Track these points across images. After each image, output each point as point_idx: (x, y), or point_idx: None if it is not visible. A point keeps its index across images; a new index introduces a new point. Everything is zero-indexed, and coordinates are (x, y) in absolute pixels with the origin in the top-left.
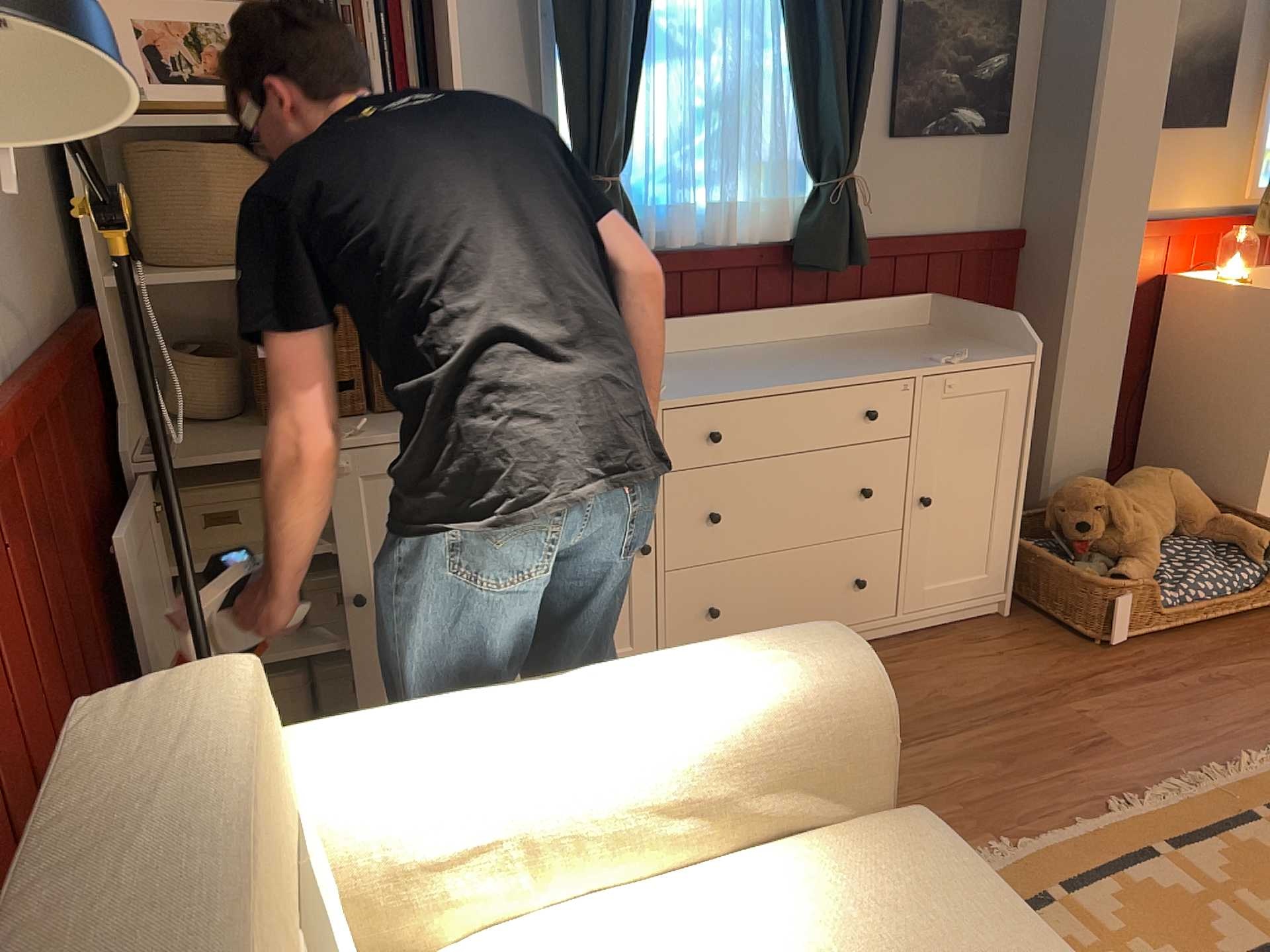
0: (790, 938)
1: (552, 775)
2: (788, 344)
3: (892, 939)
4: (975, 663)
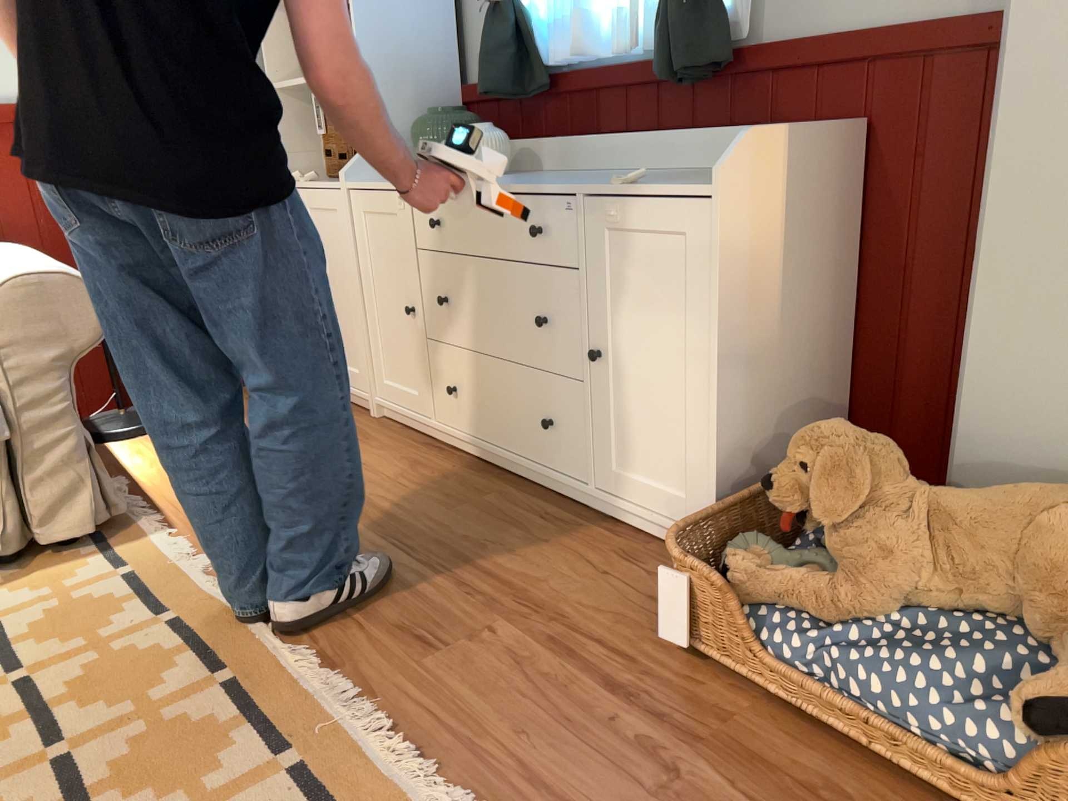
0: None
1: None
2: (647, 172)
3: None
4: (570, 560)
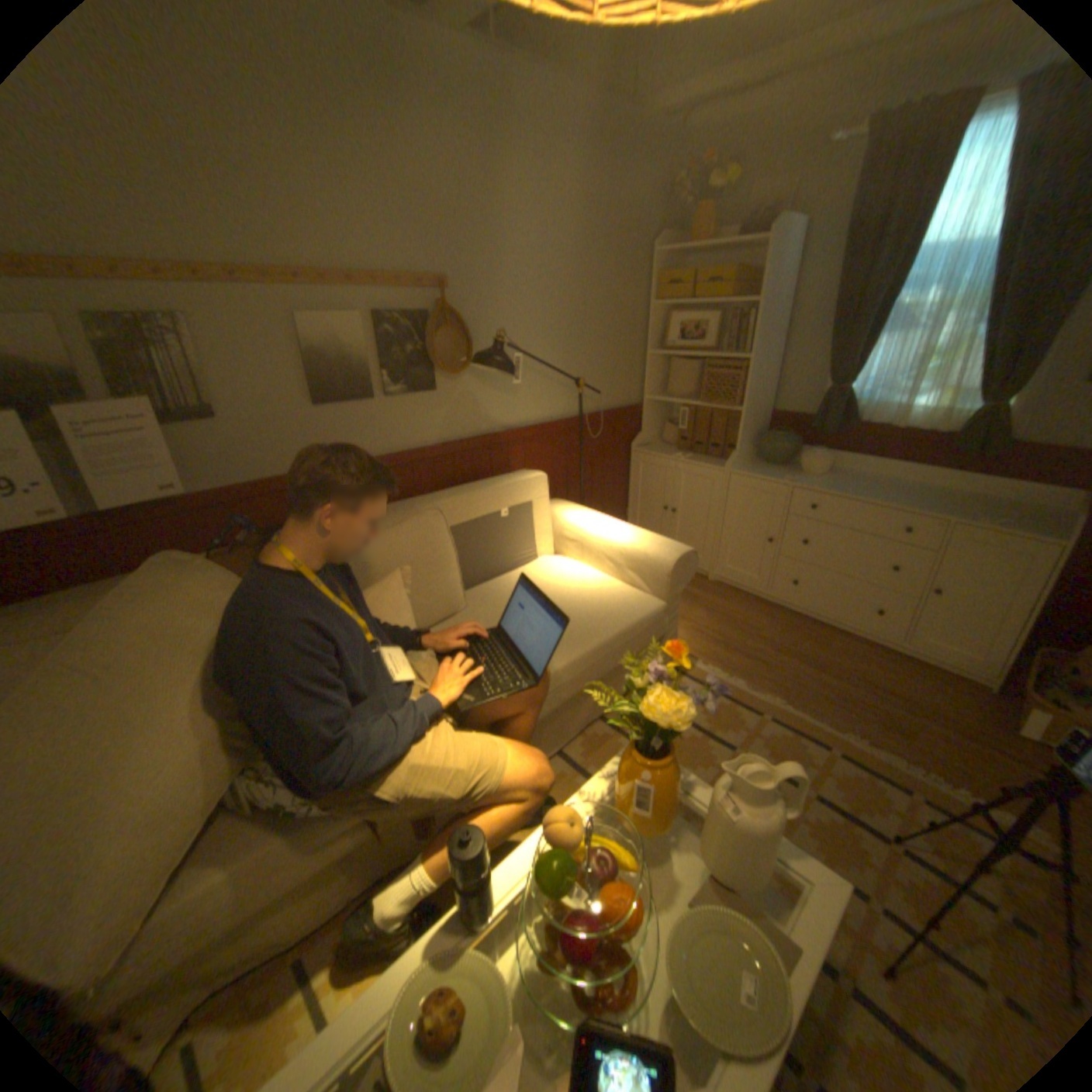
0: (597, 589)
1: (593, 535)
2: (931, 489)
3: (608, 601)
4: (919, 684)
